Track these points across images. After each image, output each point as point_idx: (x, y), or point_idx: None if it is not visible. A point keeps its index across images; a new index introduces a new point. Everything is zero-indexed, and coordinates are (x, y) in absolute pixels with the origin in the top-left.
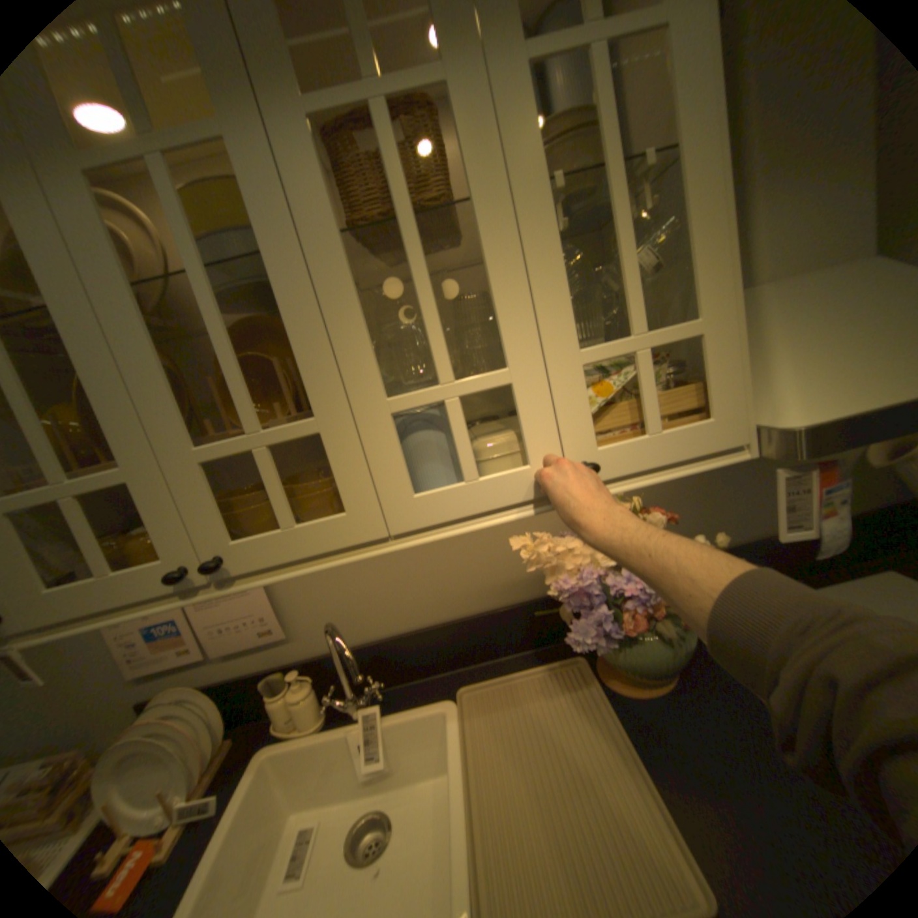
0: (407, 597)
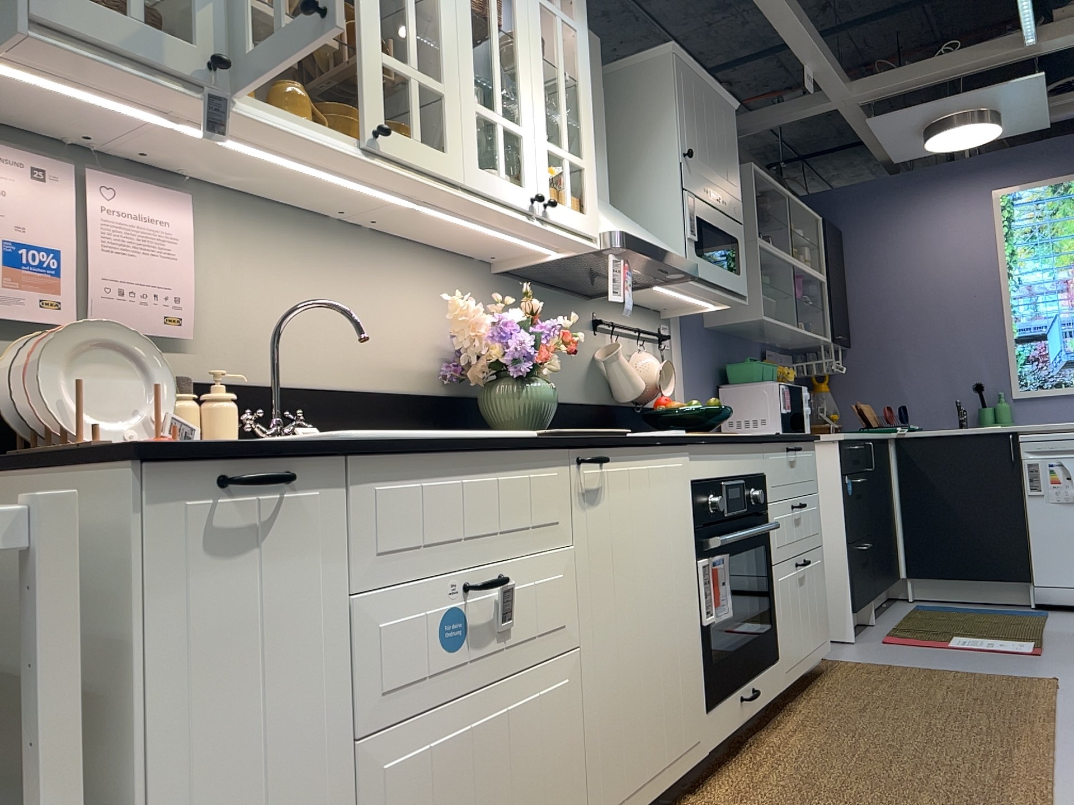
0: (320, 346)
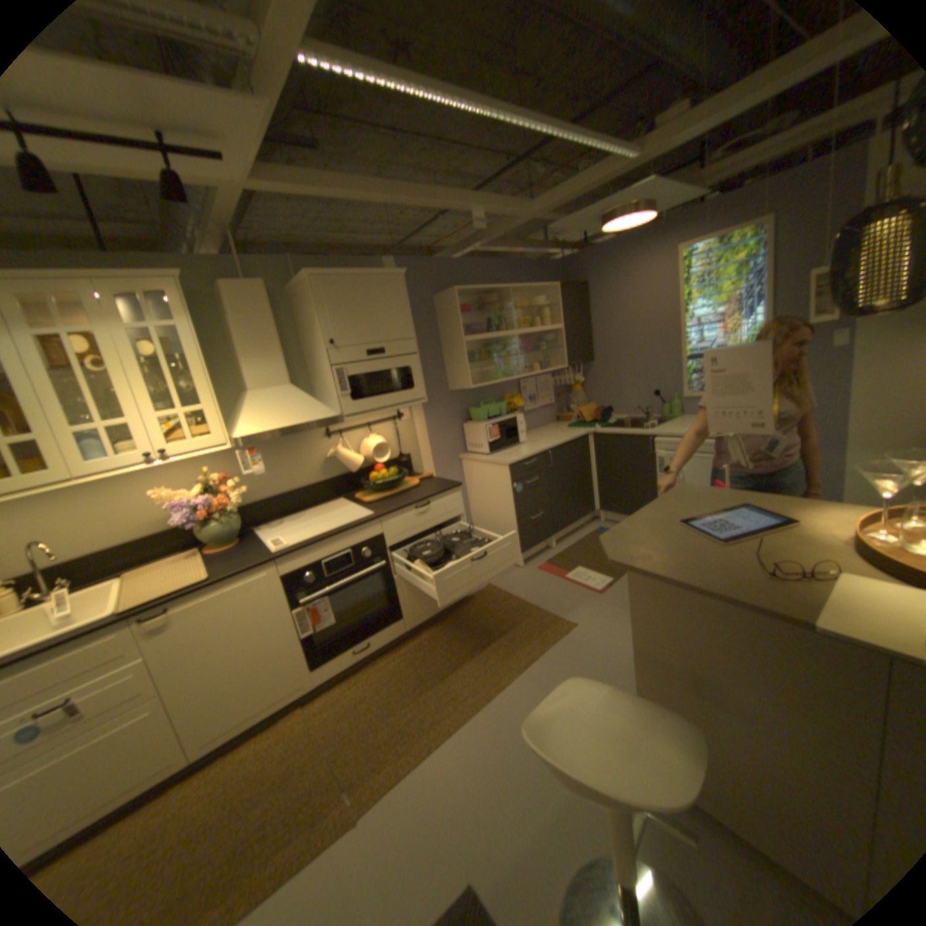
0: (89, 532)
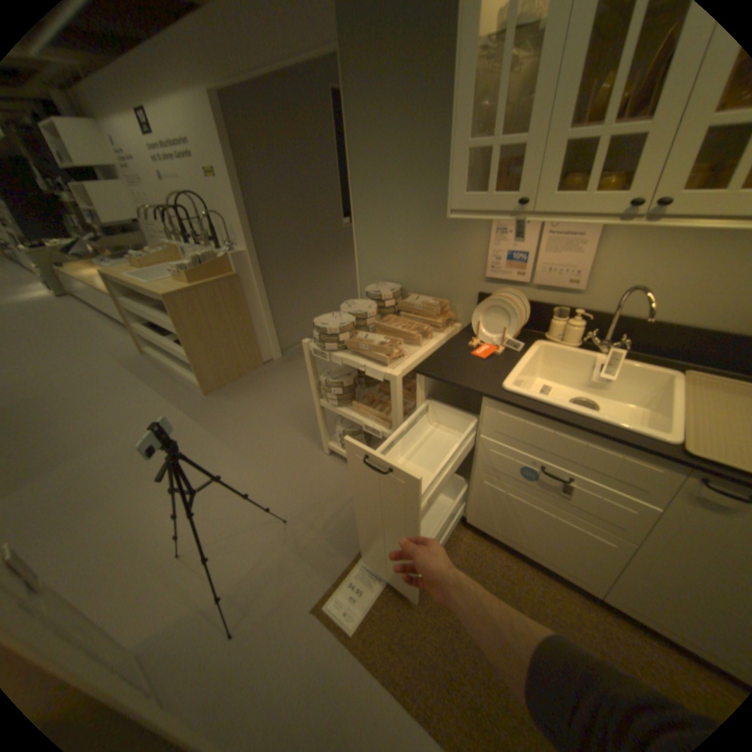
0: (691, 299)
